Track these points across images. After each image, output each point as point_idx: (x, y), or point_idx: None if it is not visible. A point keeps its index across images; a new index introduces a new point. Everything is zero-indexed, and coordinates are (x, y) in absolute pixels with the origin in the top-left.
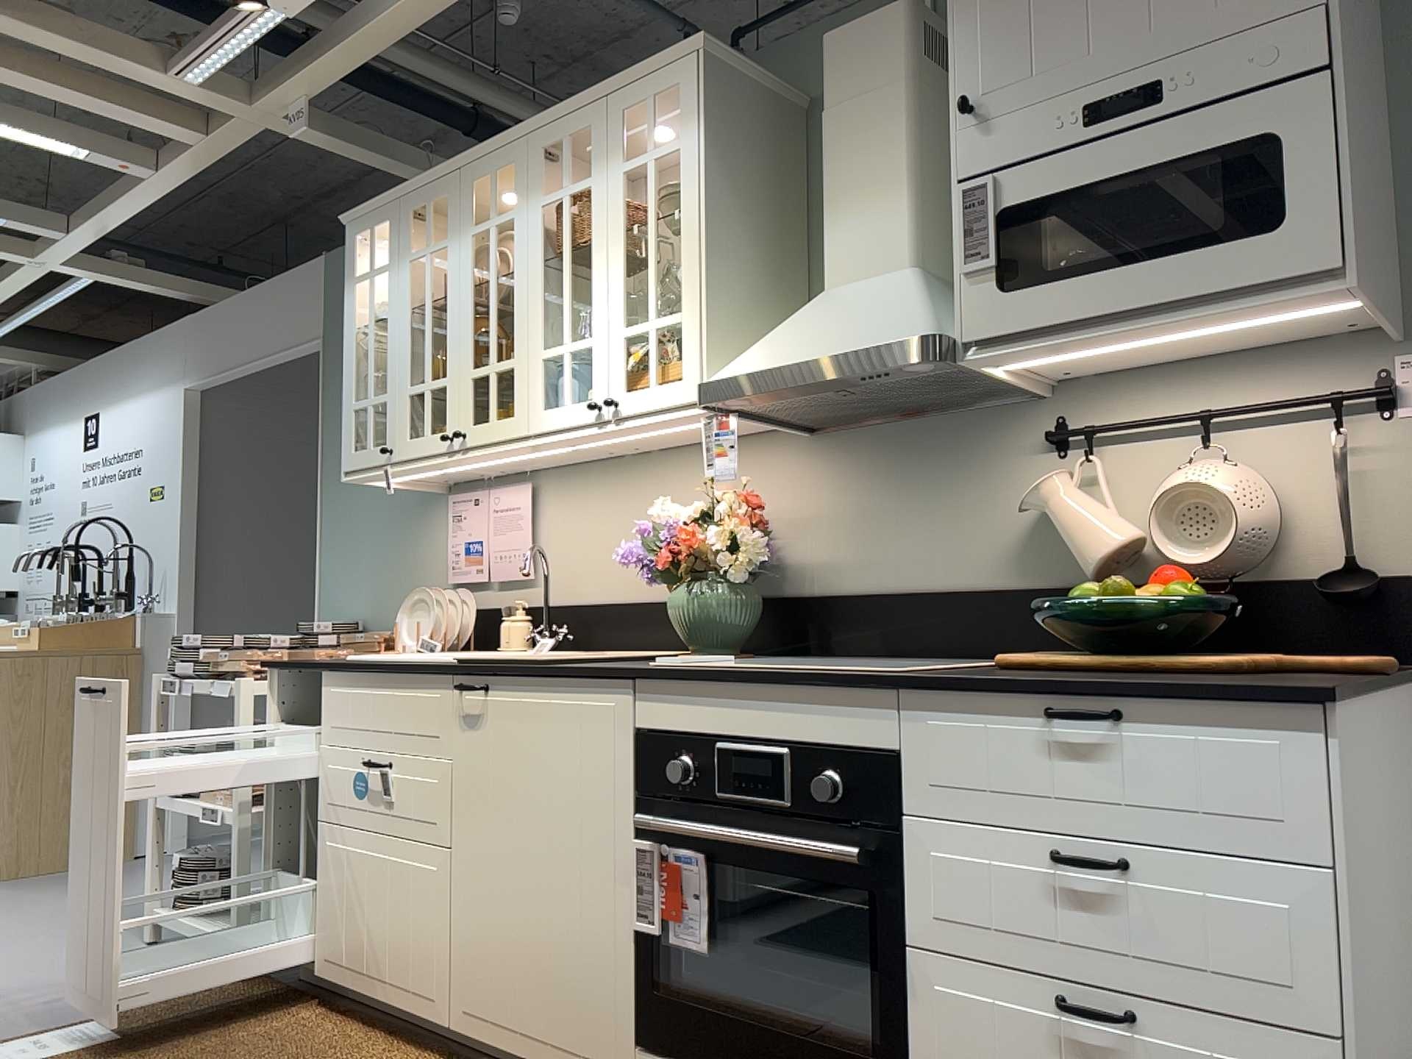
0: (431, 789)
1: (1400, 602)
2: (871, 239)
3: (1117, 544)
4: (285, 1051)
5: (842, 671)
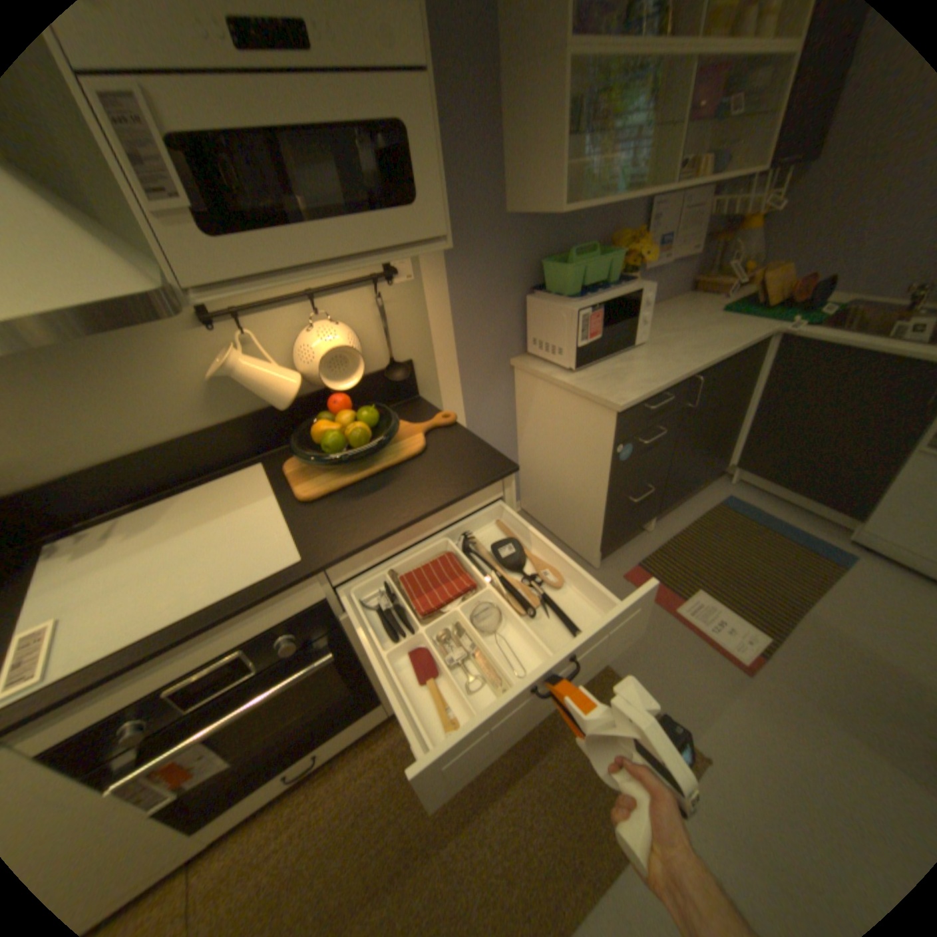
0: None
1: (411, 373)
2: None
3: (299, 389)
4: None
5: (245, 583)
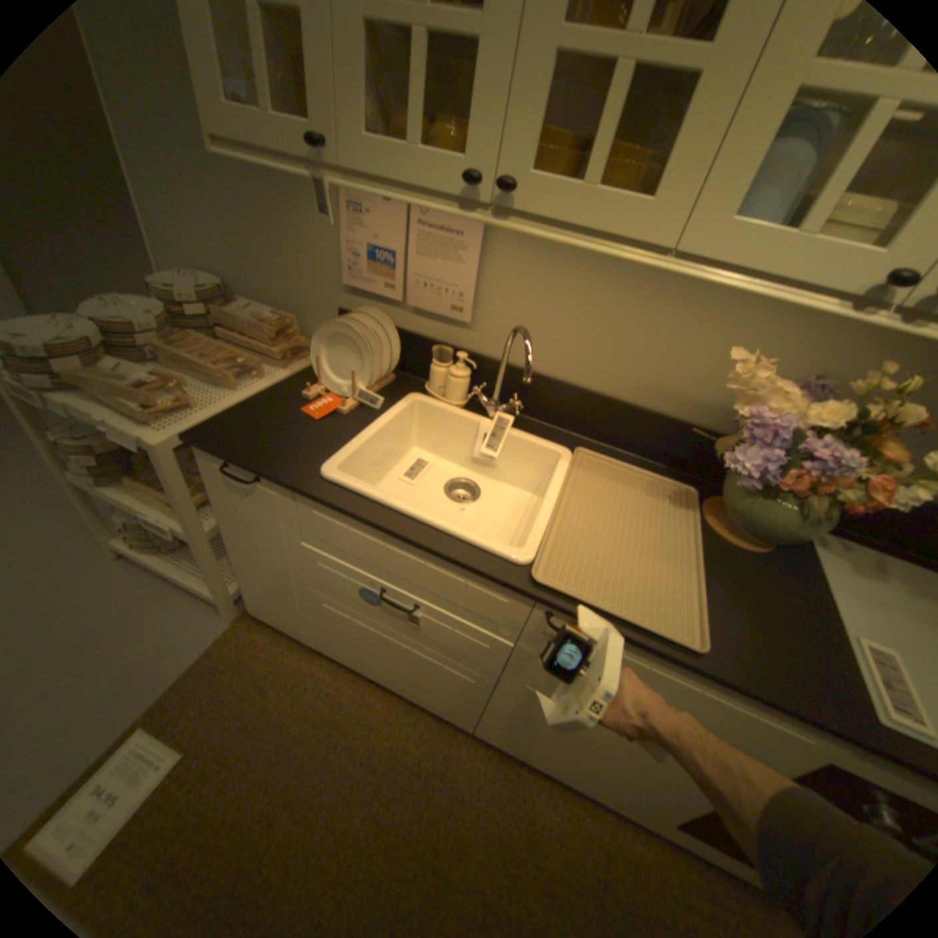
0: (480, 648)
1: None
2: None
3: None
4: (337, 744)
5: None
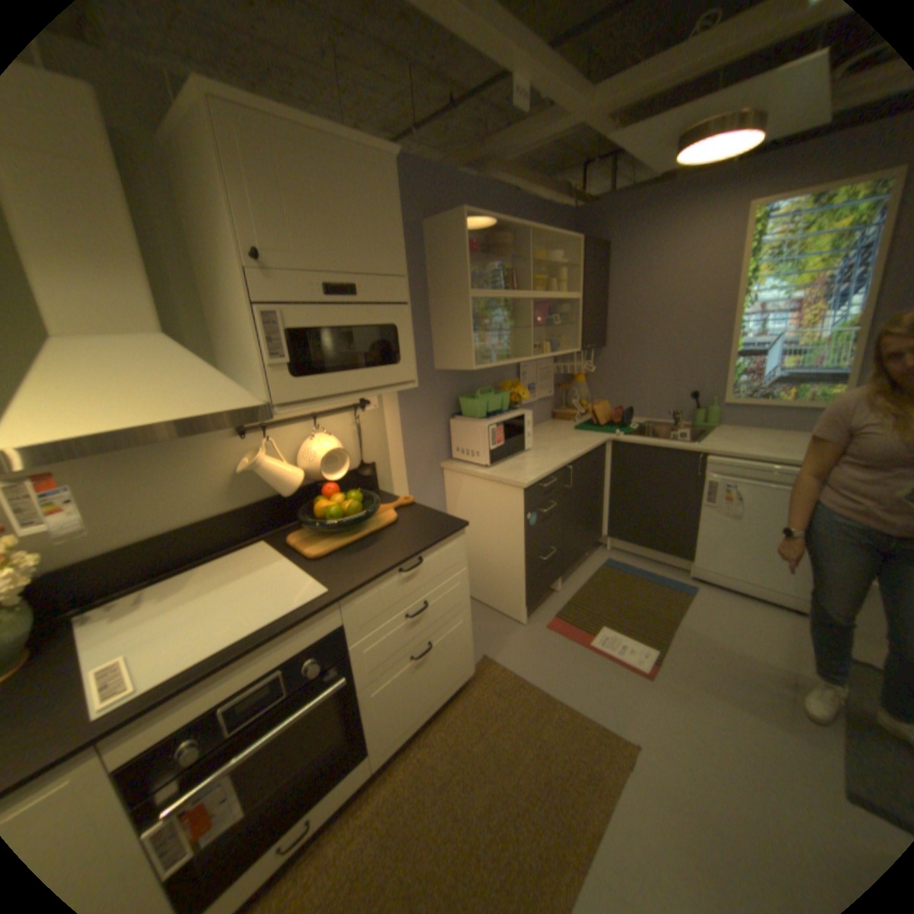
0: None
1: (374, 471)
2: (109, 301)
3: (303, 479)
4: None
5: (287, 611)
